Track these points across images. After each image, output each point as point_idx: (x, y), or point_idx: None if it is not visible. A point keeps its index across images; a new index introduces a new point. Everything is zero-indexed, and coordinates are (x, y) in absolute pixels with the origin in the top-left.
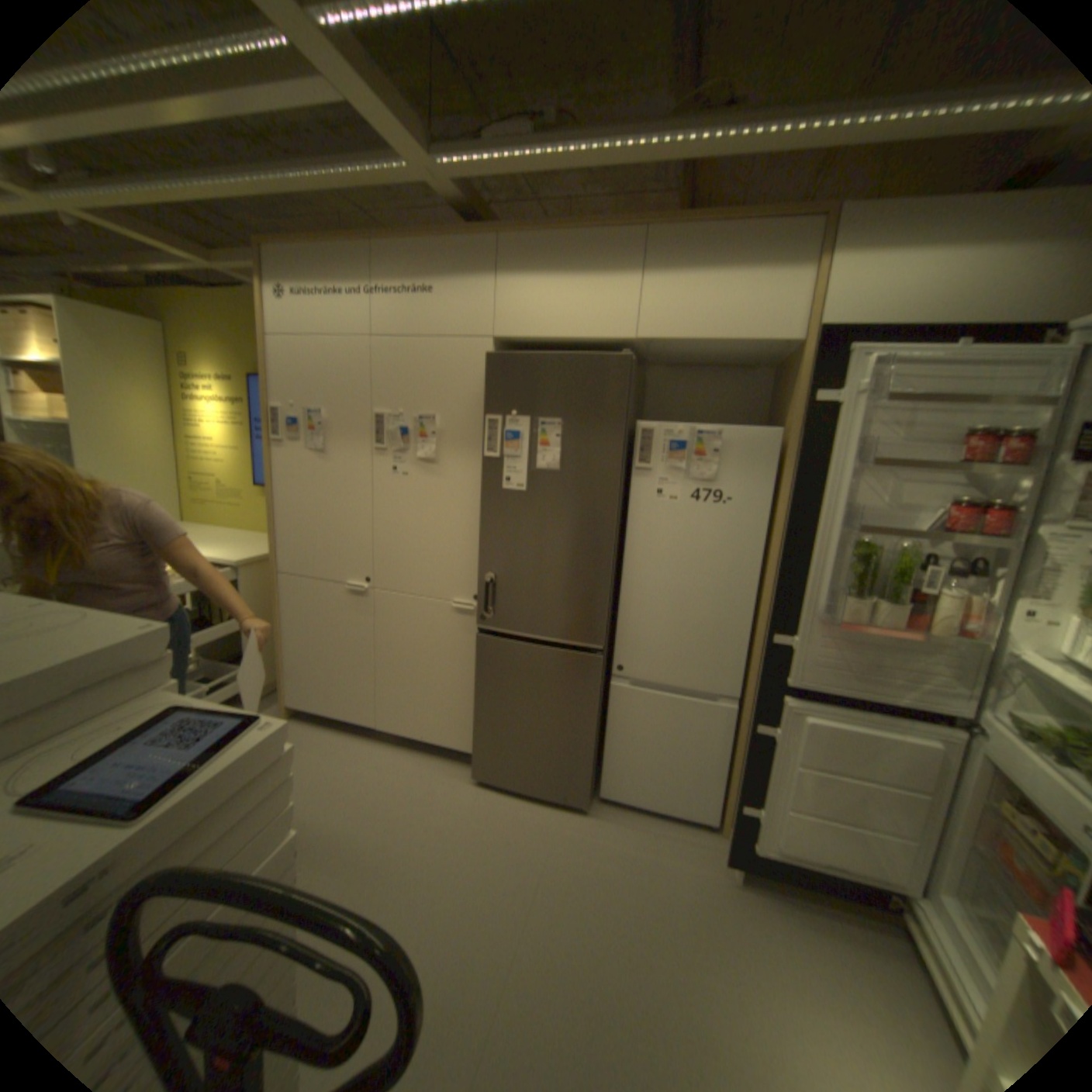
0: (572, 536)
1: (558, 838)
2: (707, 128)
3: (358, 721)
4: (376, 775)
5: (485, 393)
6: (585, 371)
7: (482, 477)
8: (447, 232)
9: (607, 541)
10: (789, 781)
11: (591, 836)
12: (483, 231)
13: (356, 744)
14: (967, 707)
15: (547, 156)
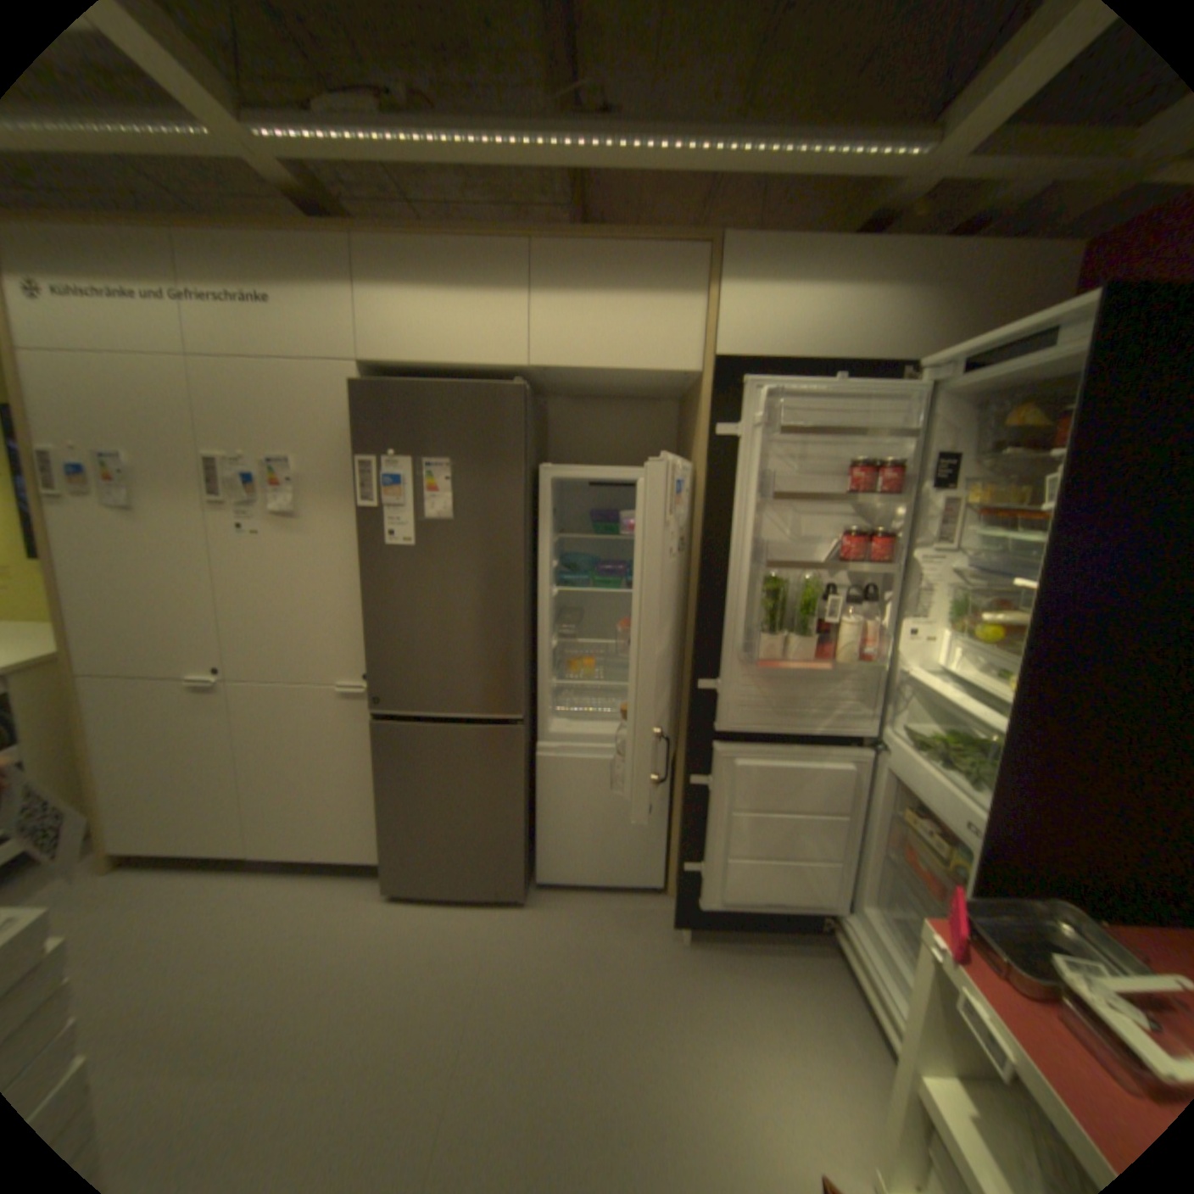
0: (475, 594)
1: (490, 942)
2: (582, 133)
3: (218, 854)
4: (248, 918)
5: (351, 428)
6: (472, 401)
7: (357, 531)
8: (280, 225)
9: (516, 595)
10: (724, 827)
11: (529, 930)
12: (329, 228)
13: (218, 884)
14: (870, 726)
15: (400, 143)
